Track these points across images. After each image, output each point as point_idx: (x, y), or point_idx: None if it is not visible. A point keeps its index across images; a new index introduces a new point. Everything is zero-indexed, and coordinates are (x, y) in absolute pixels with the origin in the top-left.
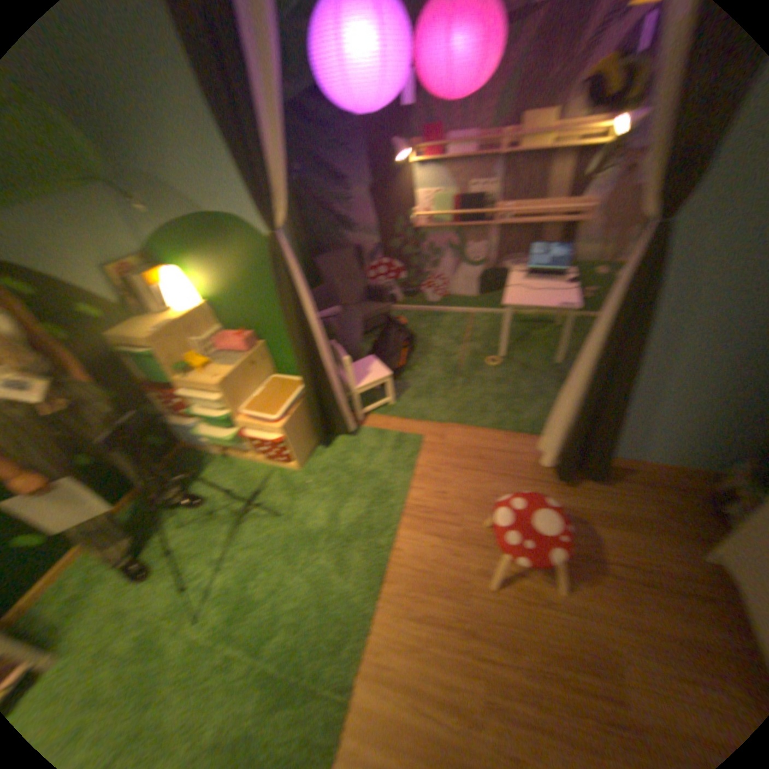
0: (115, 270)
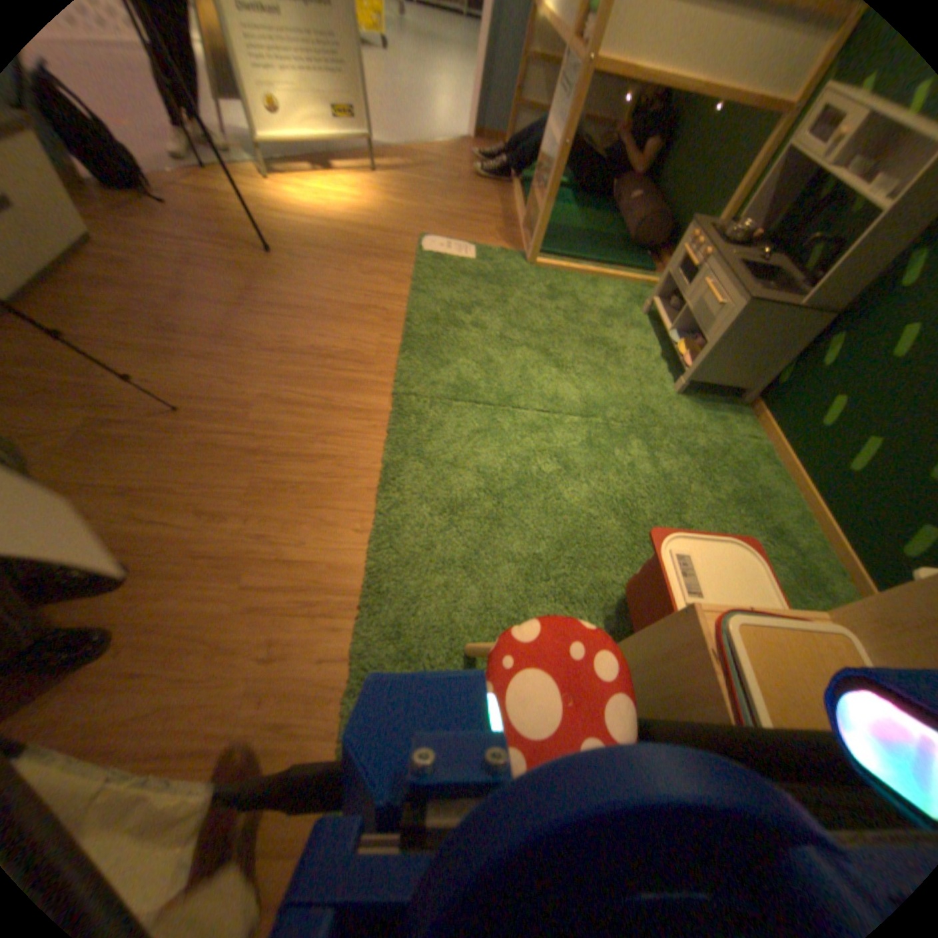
0: None
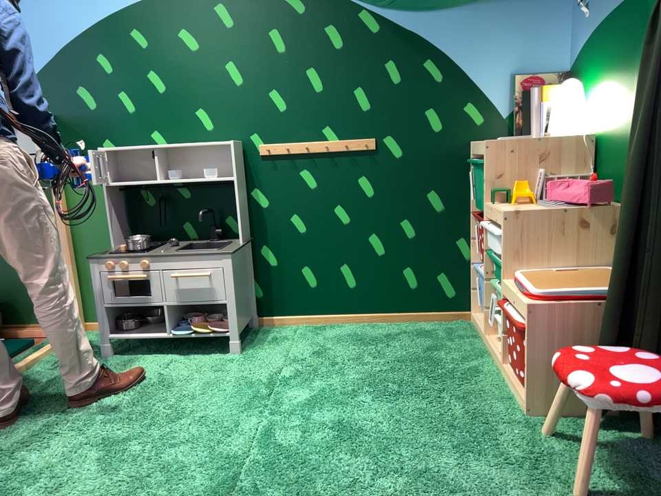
0: (527, 83)
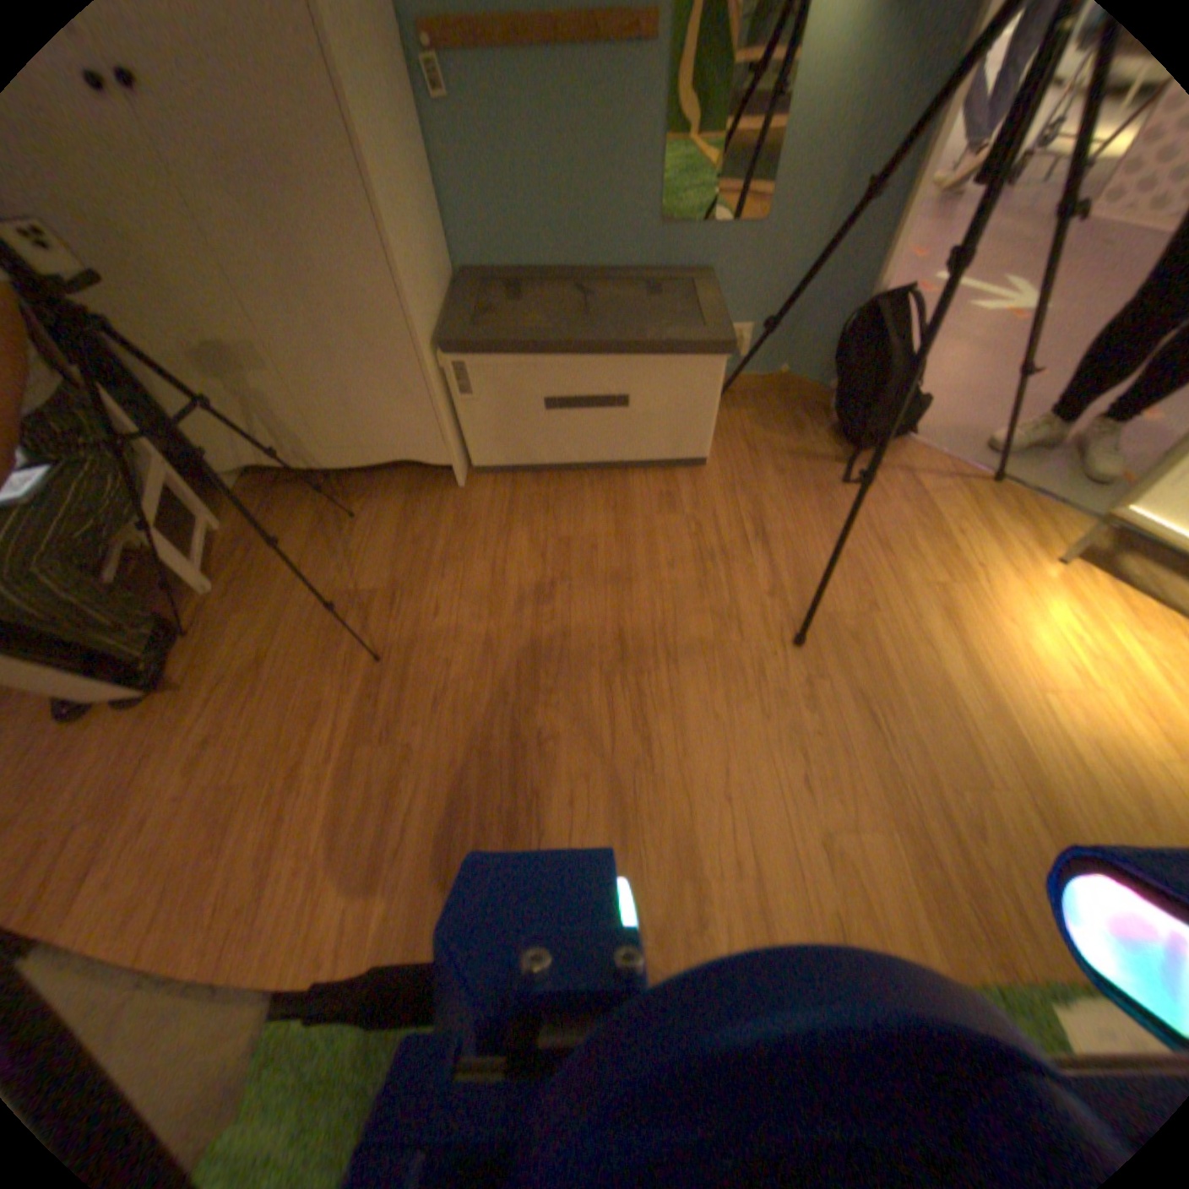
0: None
